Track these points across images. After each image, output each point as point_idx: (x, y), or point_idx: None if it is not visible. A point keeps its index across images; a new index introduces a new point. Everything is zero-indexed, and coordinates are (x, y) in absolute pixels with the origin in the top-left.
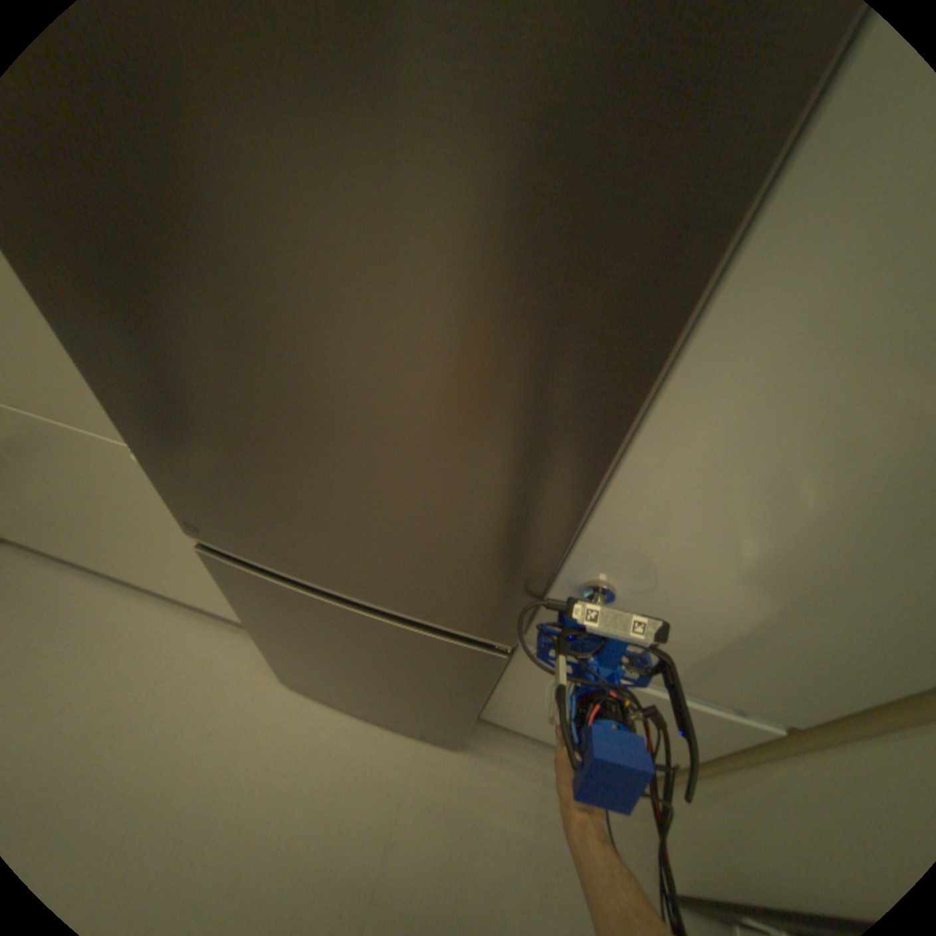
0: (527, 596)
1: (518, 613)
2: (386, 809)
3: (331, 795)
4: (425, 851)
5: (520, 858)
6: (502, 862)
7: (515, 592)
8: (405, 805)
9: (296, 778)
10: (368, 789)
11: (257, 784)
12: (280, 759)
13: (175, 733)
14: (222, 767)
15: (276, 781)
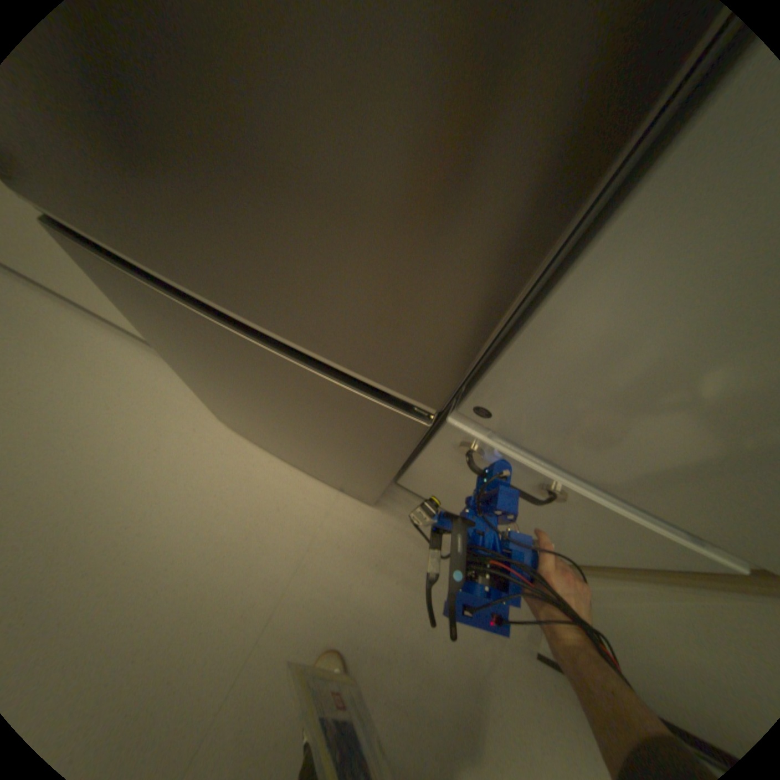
0: (482, 303)
1: (457, 345)
2: (303, 537)
3: (256, 517)
4: (331, 575)
5: (413, 597)
6: (397, 597)
7: (461, 293)
8: (319, 538)
9: (227, 498)
10: (289, 519)
11: (193, 496)
12: (214, 481)
13: (126, 443)
14: (165, 478)
15: (210, 497)
